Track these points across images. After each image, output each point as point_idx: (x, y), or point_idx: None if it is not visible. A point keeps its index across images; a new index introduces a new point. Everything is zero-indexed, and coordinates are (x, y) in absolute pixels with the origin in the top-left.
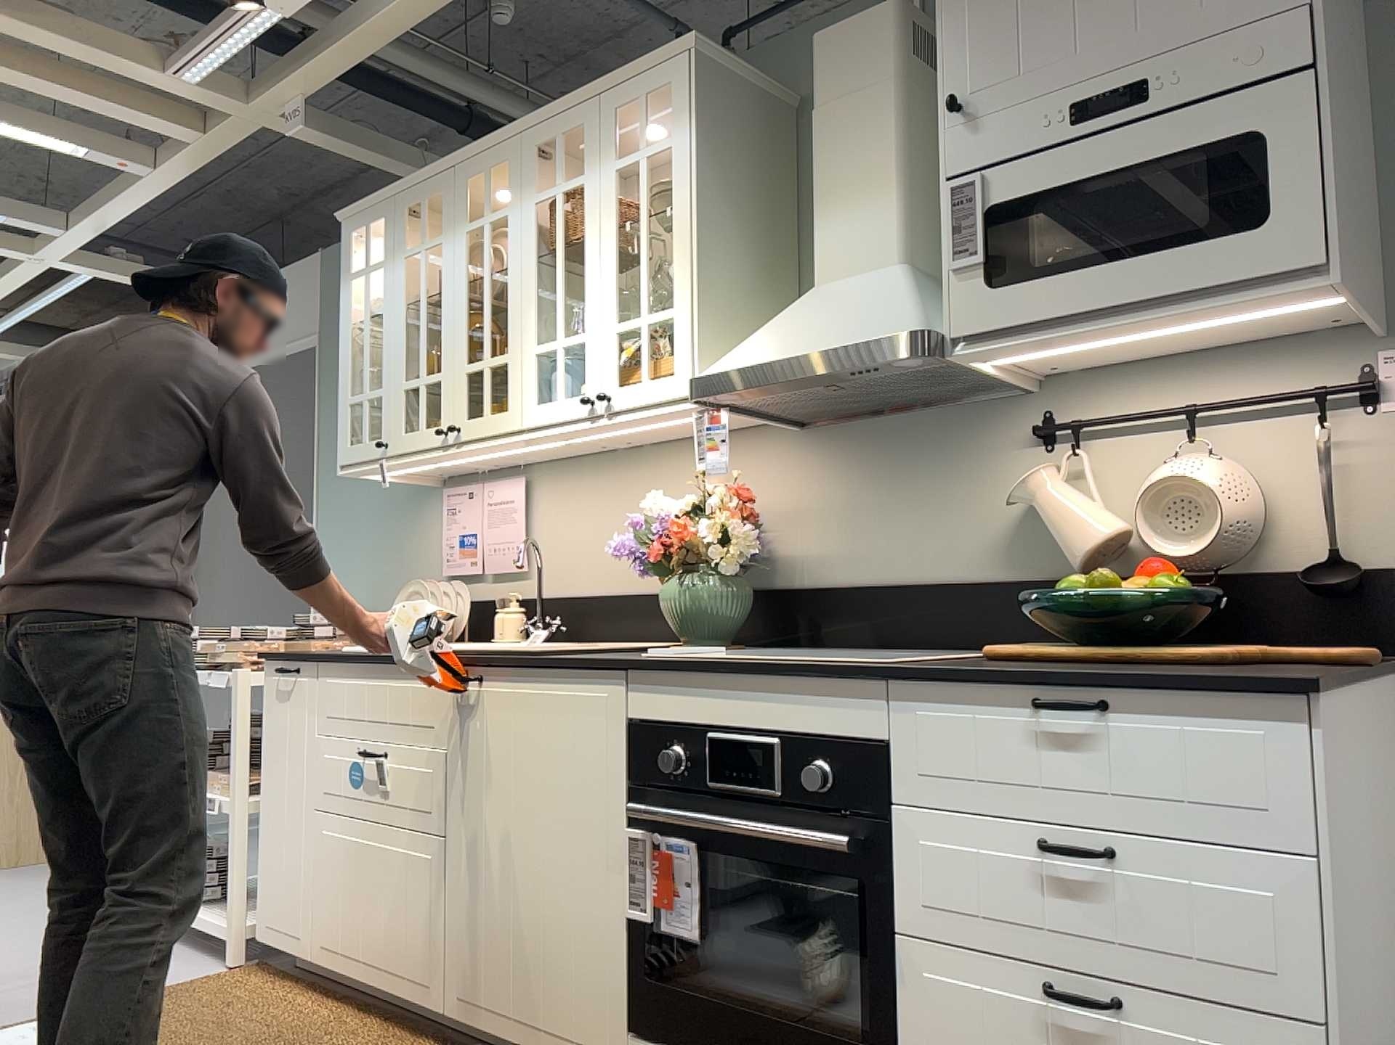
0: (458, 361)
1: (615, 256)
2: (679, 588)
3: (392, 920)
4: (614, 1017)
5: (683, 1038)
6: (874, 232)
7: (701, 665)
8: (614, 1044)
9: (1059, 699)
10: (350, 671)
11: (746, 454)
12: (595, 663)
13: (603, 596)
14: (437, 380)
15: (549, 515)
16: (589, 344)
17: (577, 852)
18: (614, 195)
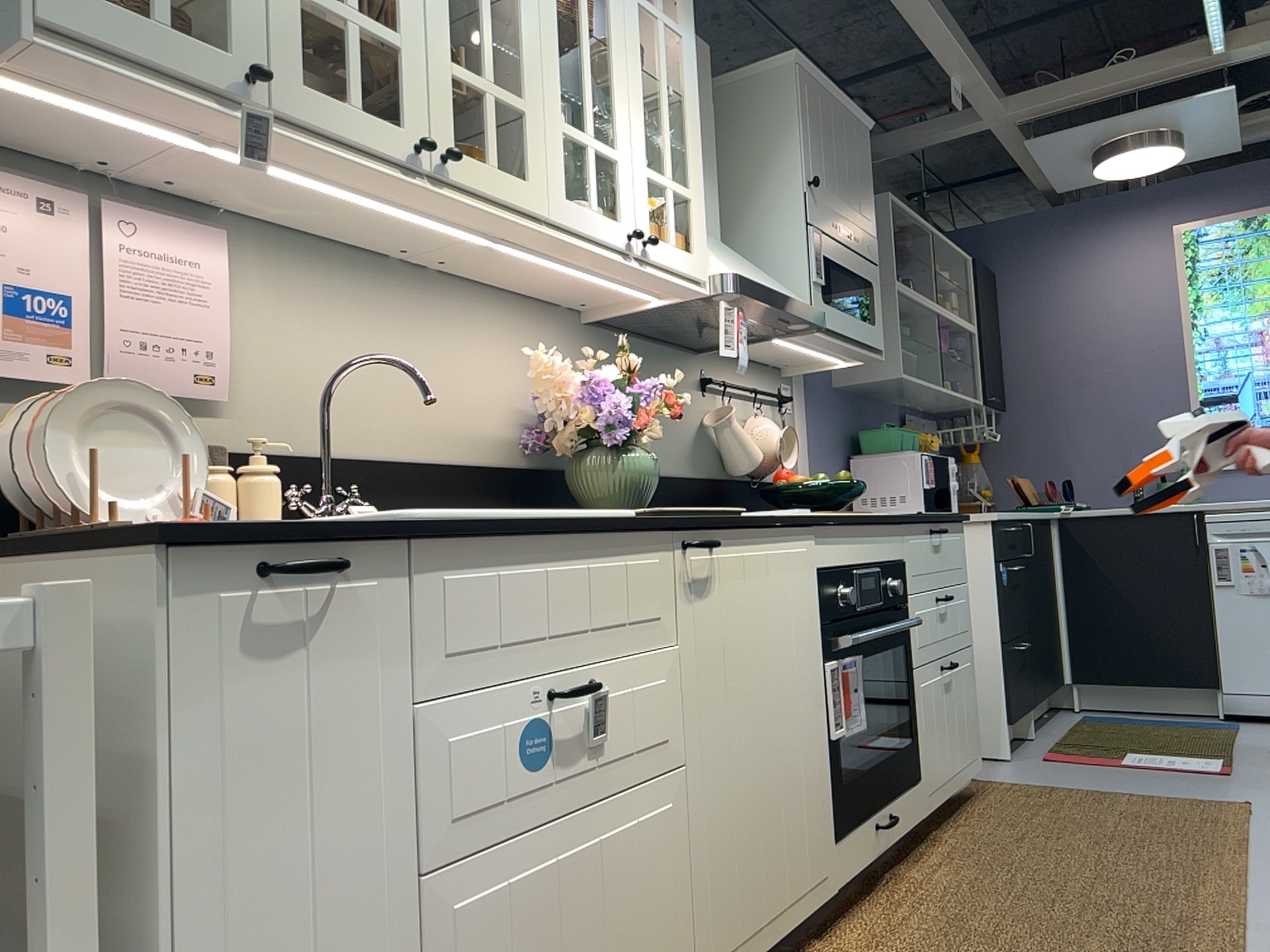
0: (440, 47)
1: (643, 95)
2: (635, 460)
3: (619, 949)
4: (829, 836)
5: (858, 813)
6: (713, 209)
7: (857, 518)
8: (830, 859)
9: (937, 529)
10: (504, 552)
11: (543, 329)
12: (808, 519)
13: (382, 461)
14: (391, 42)
15: (267, 316)
16: (624, 169)
17: (800, 703)
18: (640, 30)
